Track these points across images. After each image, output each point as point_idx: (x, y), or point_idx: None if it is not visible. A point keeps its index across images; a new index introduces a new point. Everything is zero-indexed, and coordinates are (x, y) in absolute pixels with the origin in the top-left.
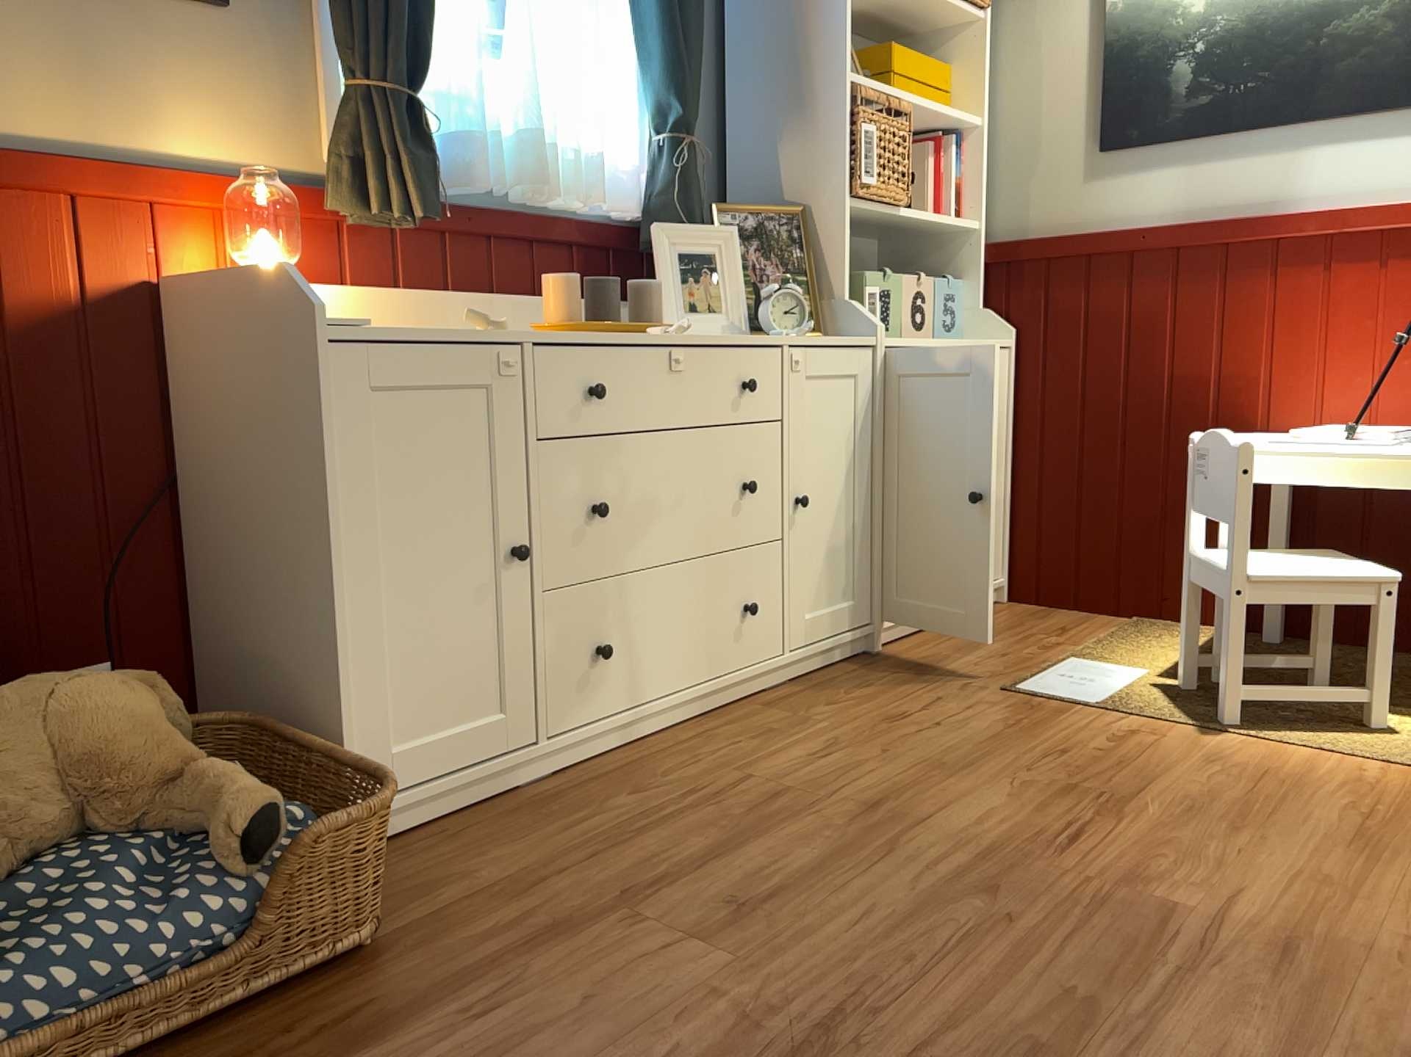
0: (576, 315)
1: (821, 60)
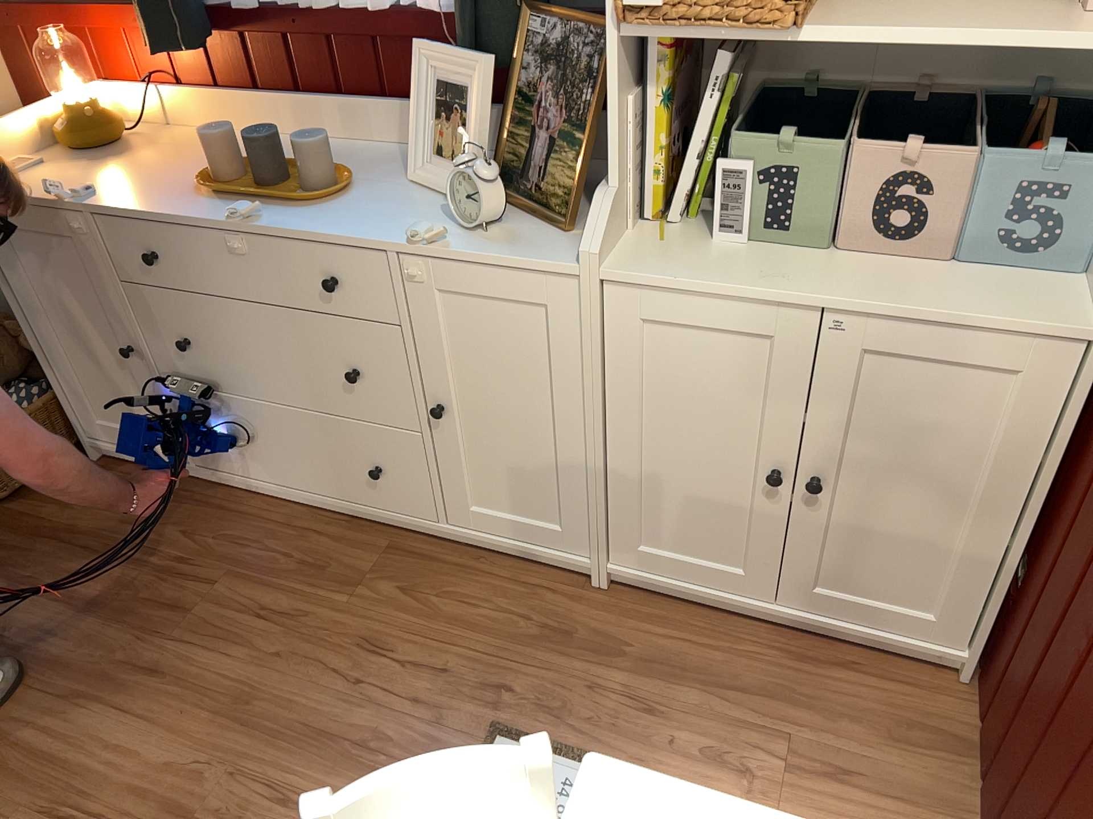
0: (232, 176)
1: None
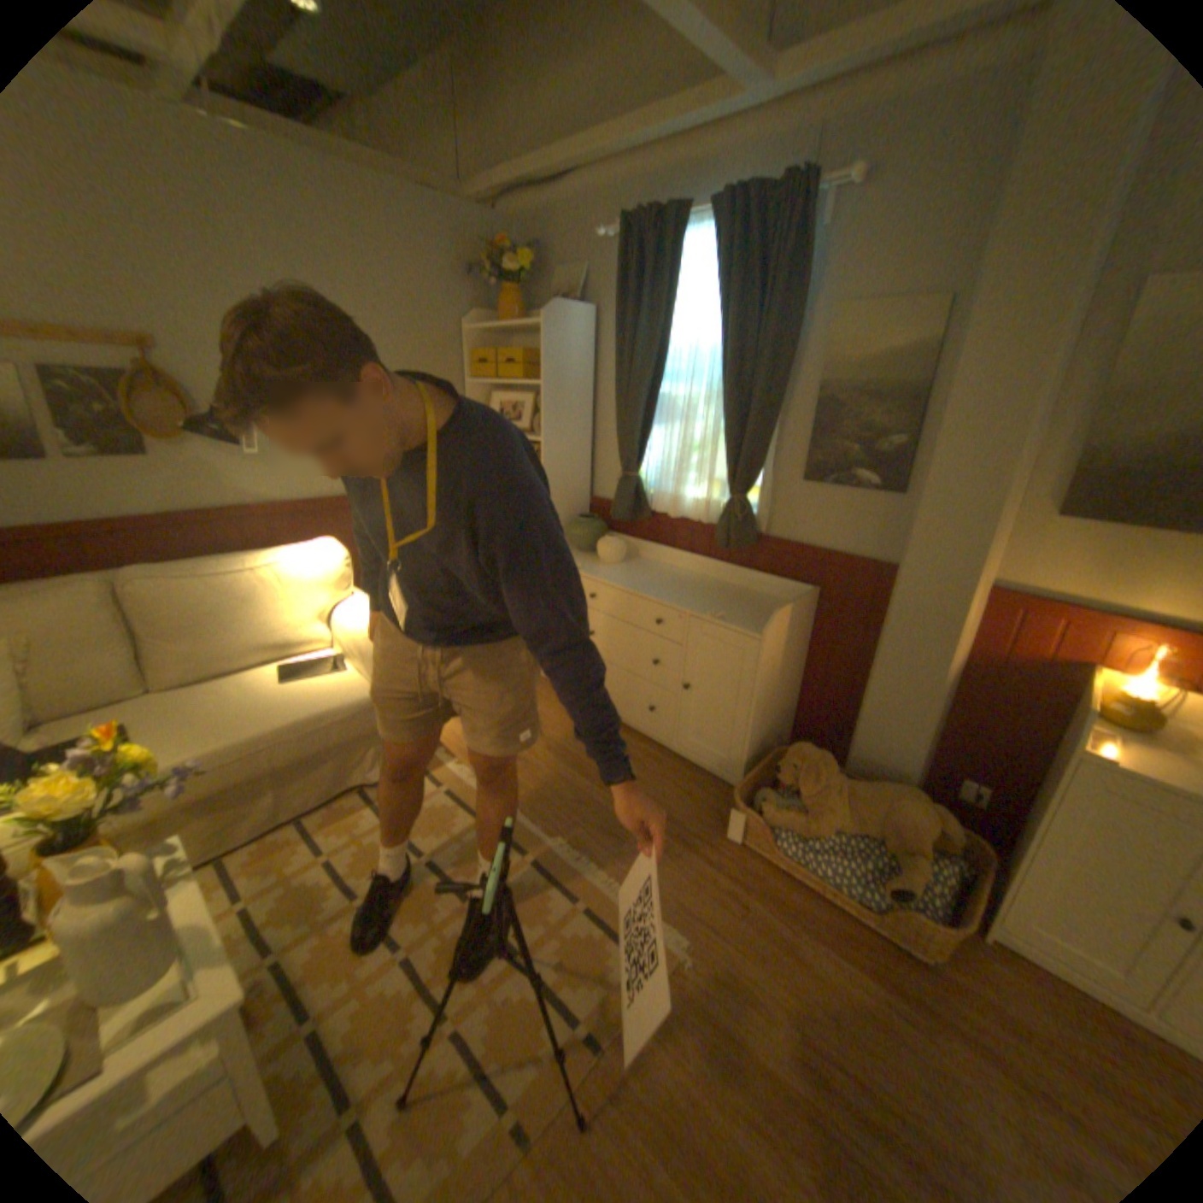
0: None
1: None
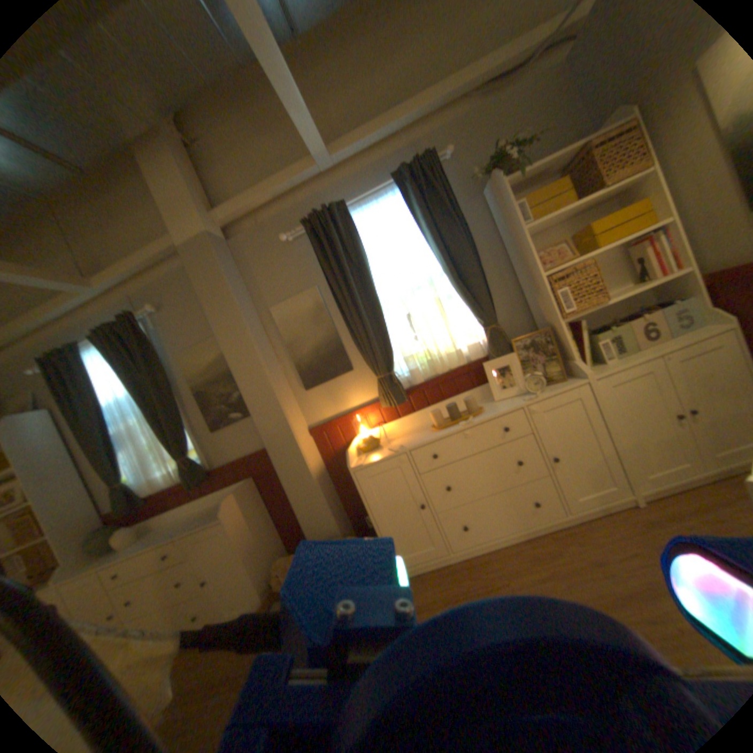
0: (440, 421)
1: (534, 270)
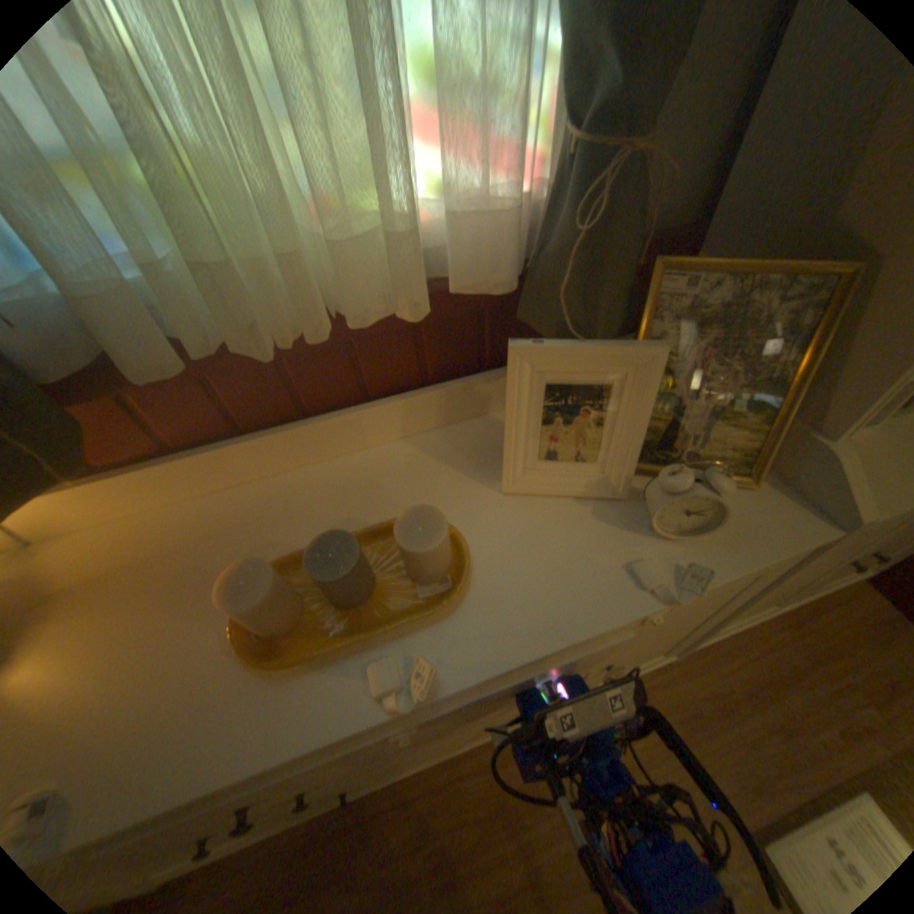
0: (280, 620)
1: None
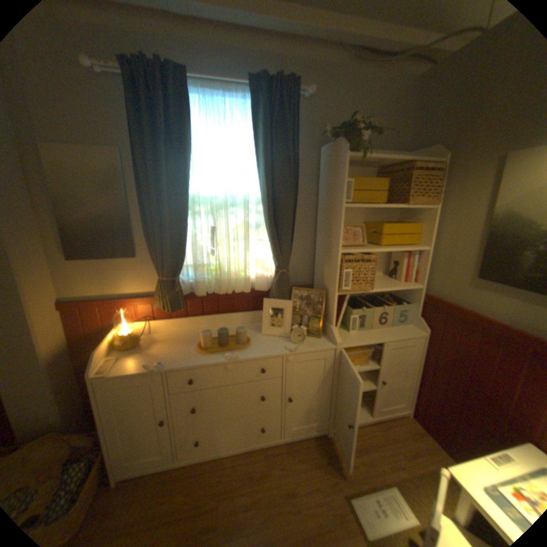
0: (208, 345)
1: (334, 243)
